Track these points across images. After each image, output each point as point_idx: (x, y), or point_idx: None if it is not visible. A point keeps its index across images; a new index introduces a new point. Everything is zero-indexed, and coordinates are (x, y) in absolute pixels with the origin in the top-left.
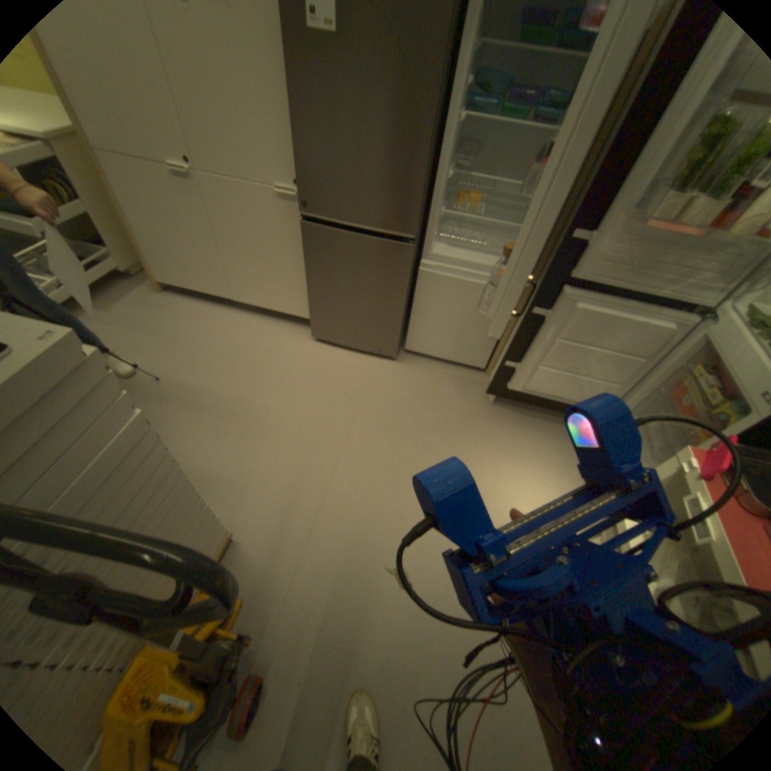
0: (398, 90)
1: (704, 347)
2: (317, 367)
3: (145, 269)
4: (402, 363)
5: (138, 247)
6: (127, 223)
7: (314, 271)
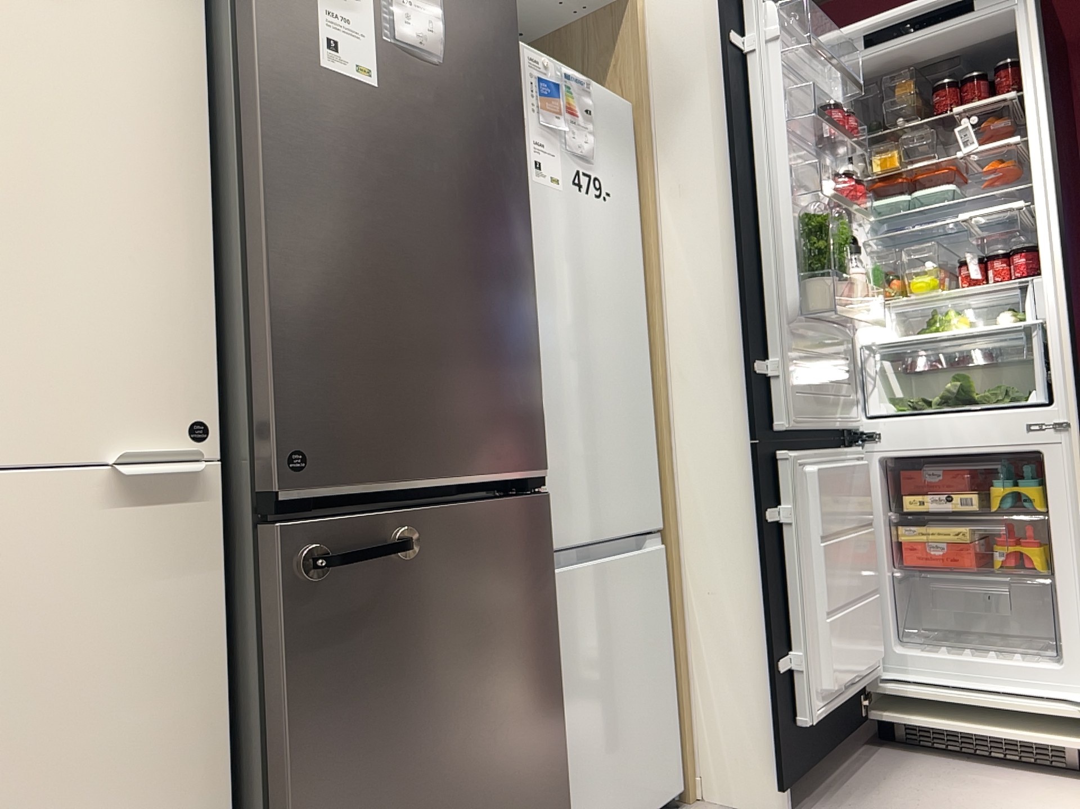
0: (481, 193)
1: (886, 479)
2: None
3: None
4: None
5: None
6: None
7: (321, 715)
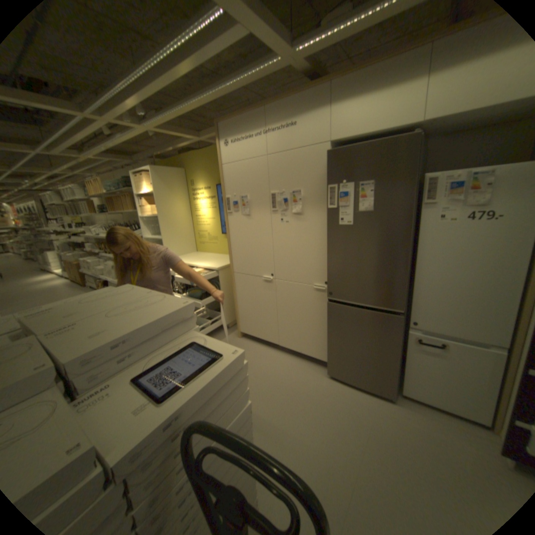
0: (386, 241)
1: None
2: (331, 400)
3: (237, 324)
4: (402, 407)
5: (237, 313)
6: (236, 302)
7: (333, 330)
